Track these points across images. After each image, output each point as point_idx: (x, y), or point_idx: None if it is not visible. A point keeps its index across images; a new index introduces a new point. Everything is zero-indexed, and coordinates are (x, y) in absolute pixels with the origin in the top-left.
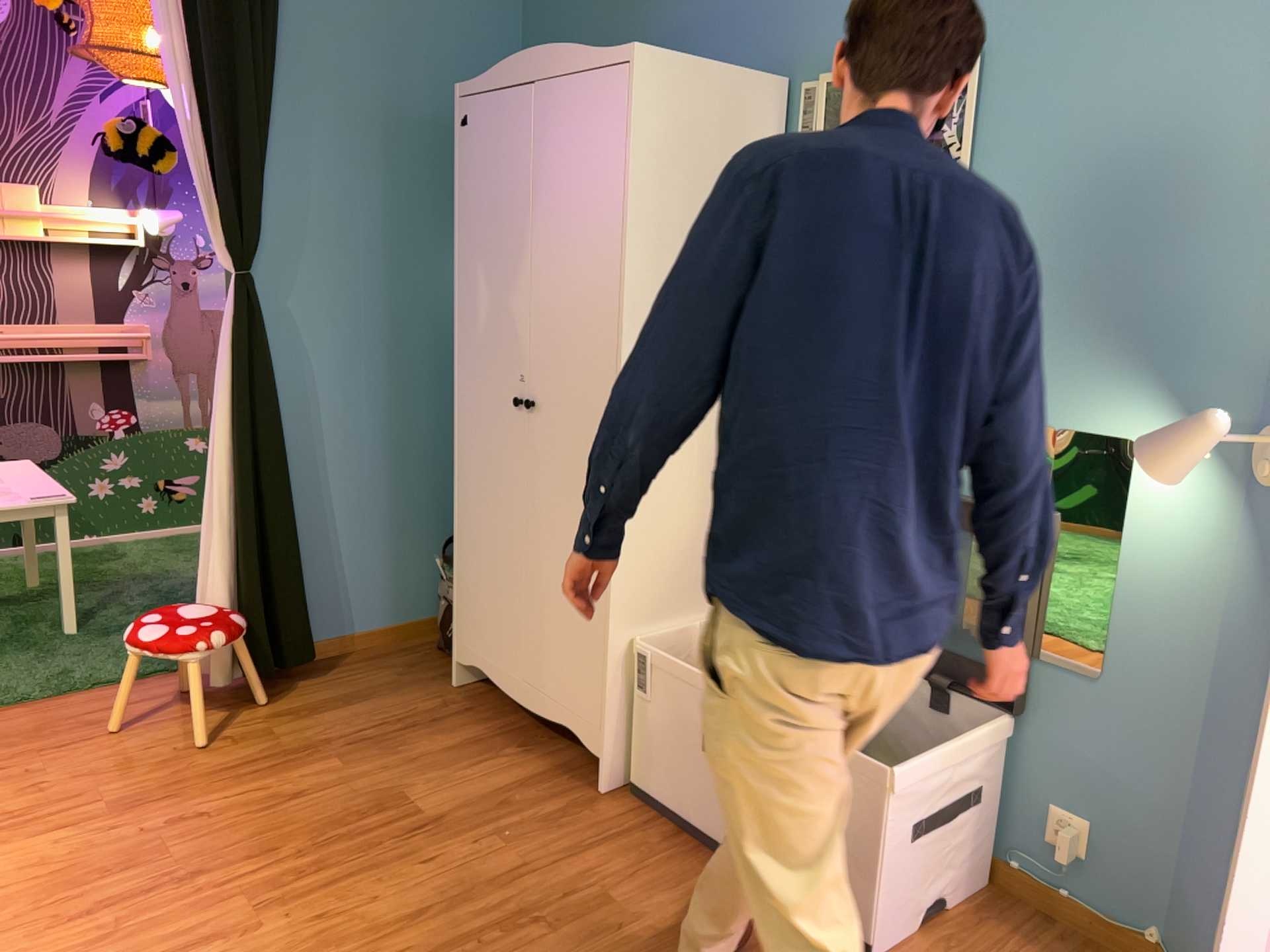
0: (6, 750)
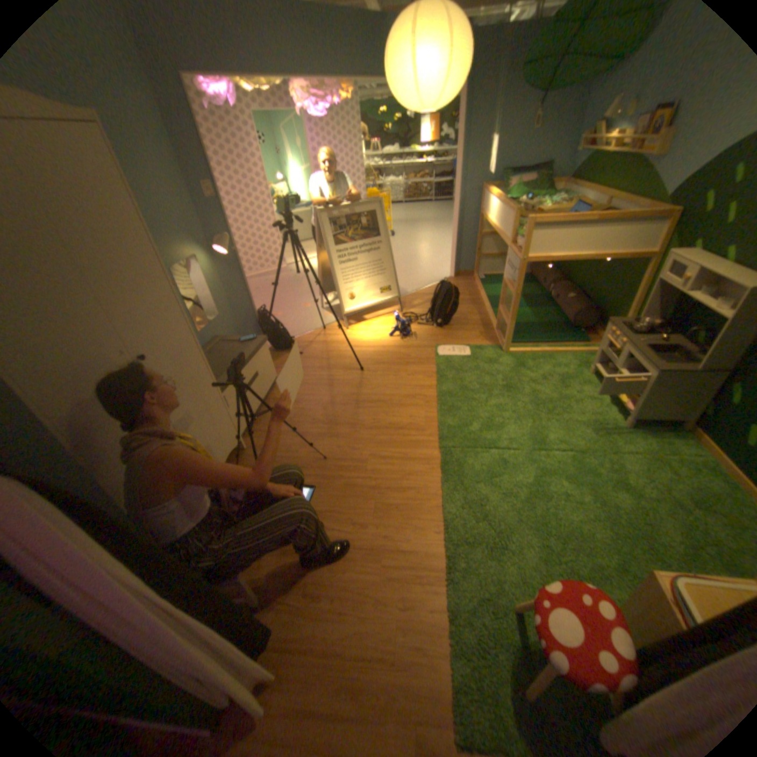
0: (407, 685)
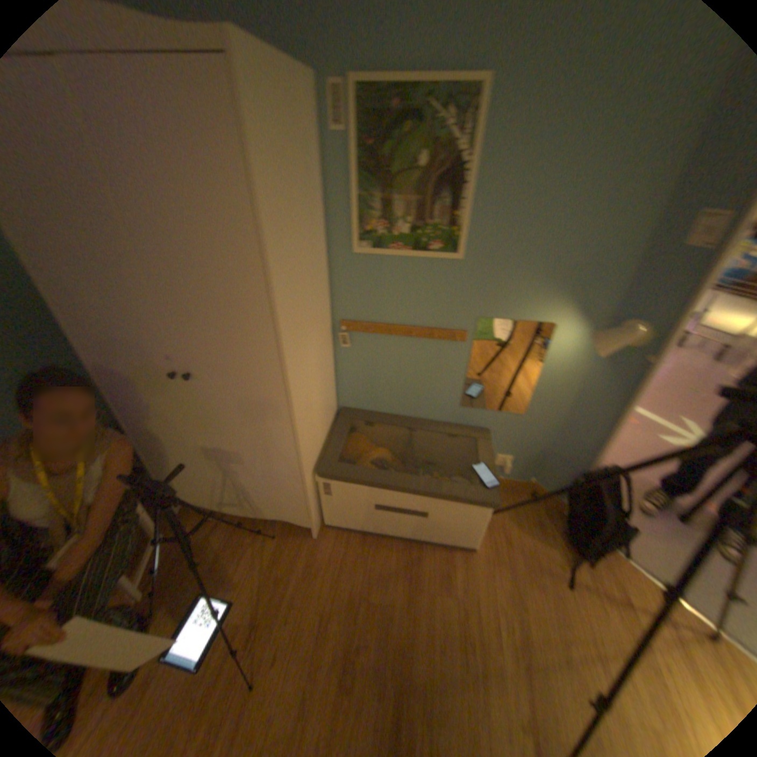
0: None
